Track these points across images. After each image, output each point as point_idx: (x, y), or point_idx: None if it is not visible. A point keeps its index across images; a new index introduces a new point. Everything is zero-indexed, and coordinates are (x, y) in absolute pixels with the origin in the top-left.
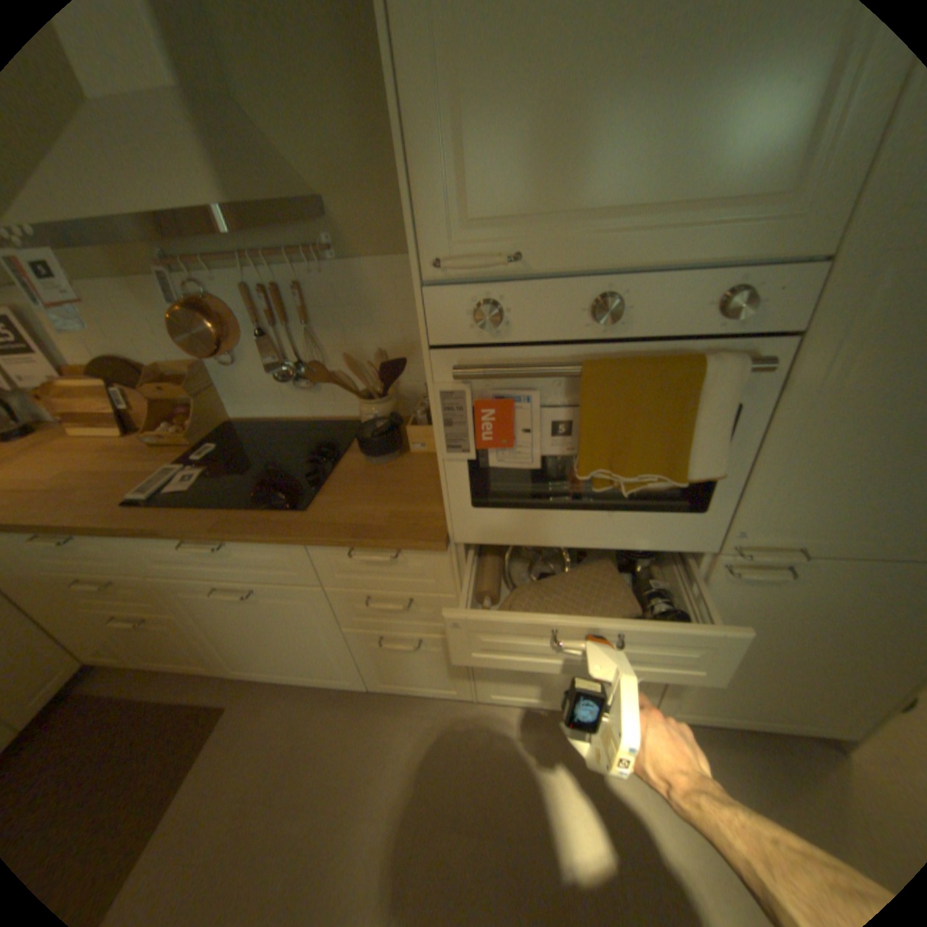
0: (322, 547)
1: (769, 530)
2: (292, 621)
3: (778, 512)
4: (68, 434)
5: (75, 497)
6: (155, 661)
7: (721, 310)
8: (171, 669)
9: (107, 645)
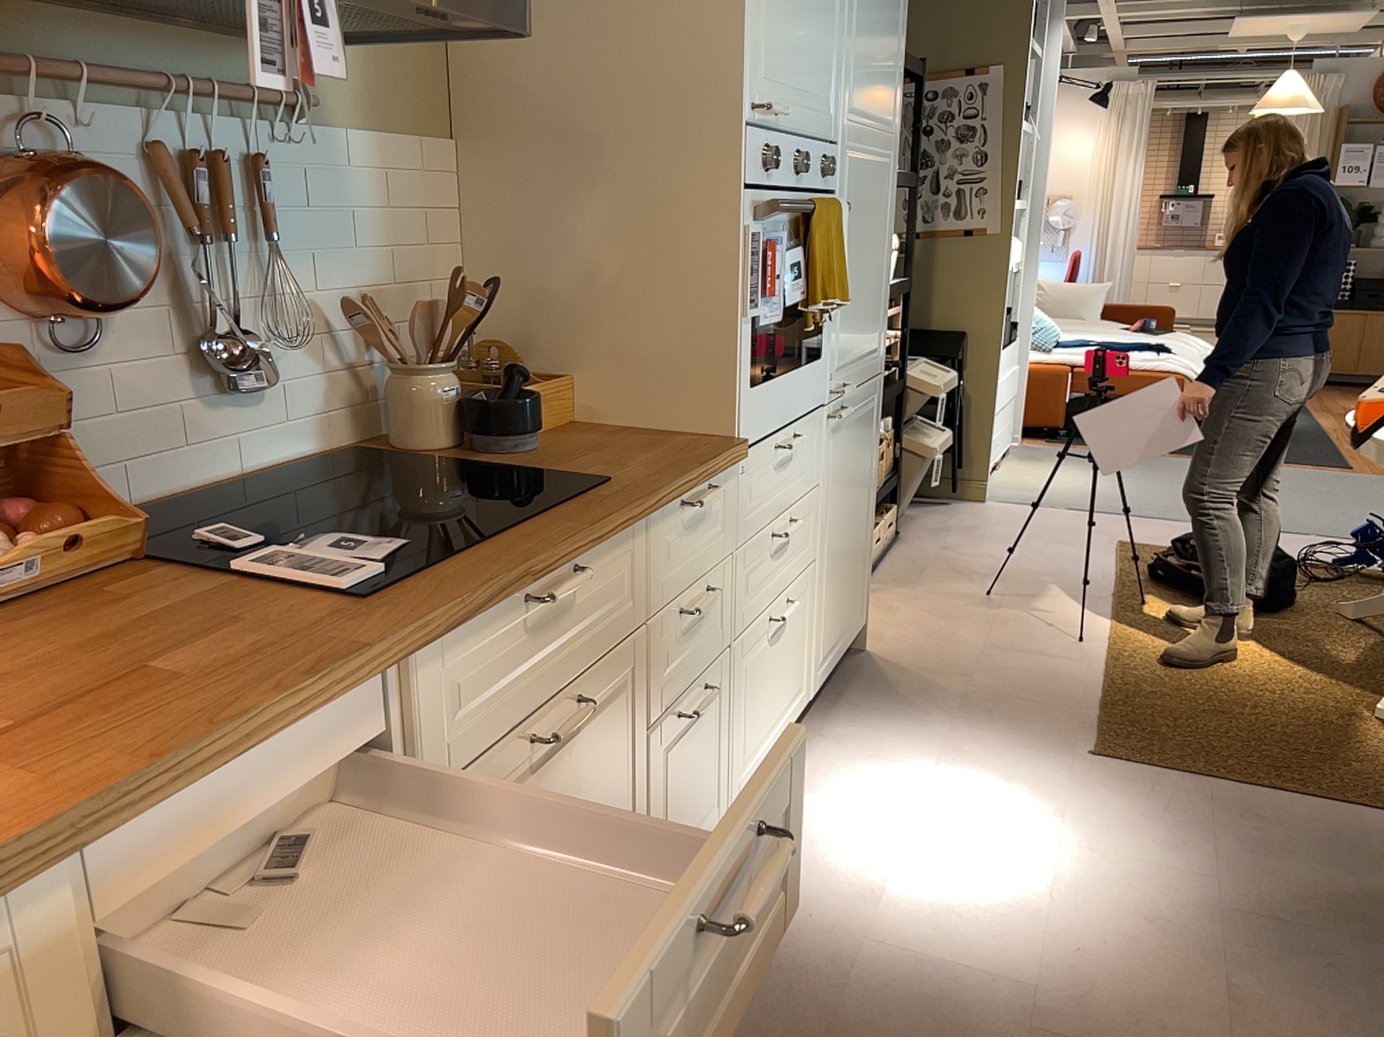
0: (661, 514)
1: (836, 367)
2: (603, 760)
3: (838, 347)
4: None
5: (178, 667)
6: None
7: (823, 174)
8: None
9: None
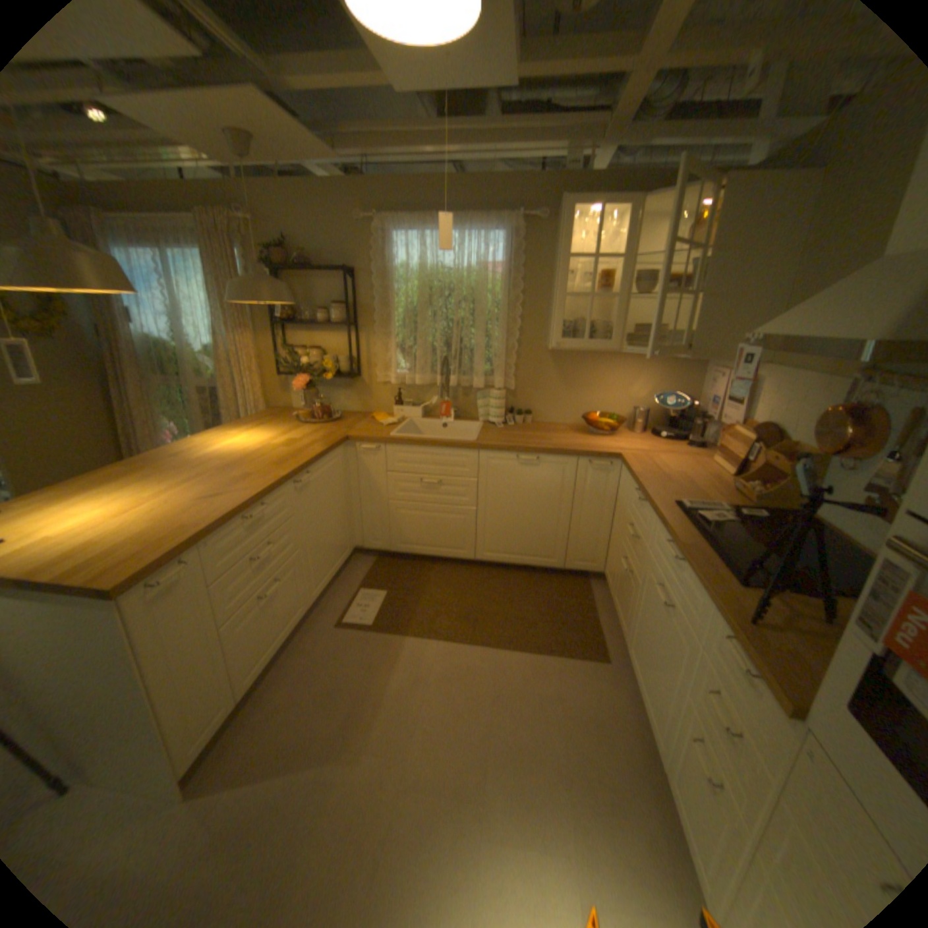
0: (723, 618)
1: None
2: (674, 655)
3: None
4: (714, 459)
5: (669, 485)
6: (618, 603)
7: None
8: (619, 616)
9: (615, 572)
